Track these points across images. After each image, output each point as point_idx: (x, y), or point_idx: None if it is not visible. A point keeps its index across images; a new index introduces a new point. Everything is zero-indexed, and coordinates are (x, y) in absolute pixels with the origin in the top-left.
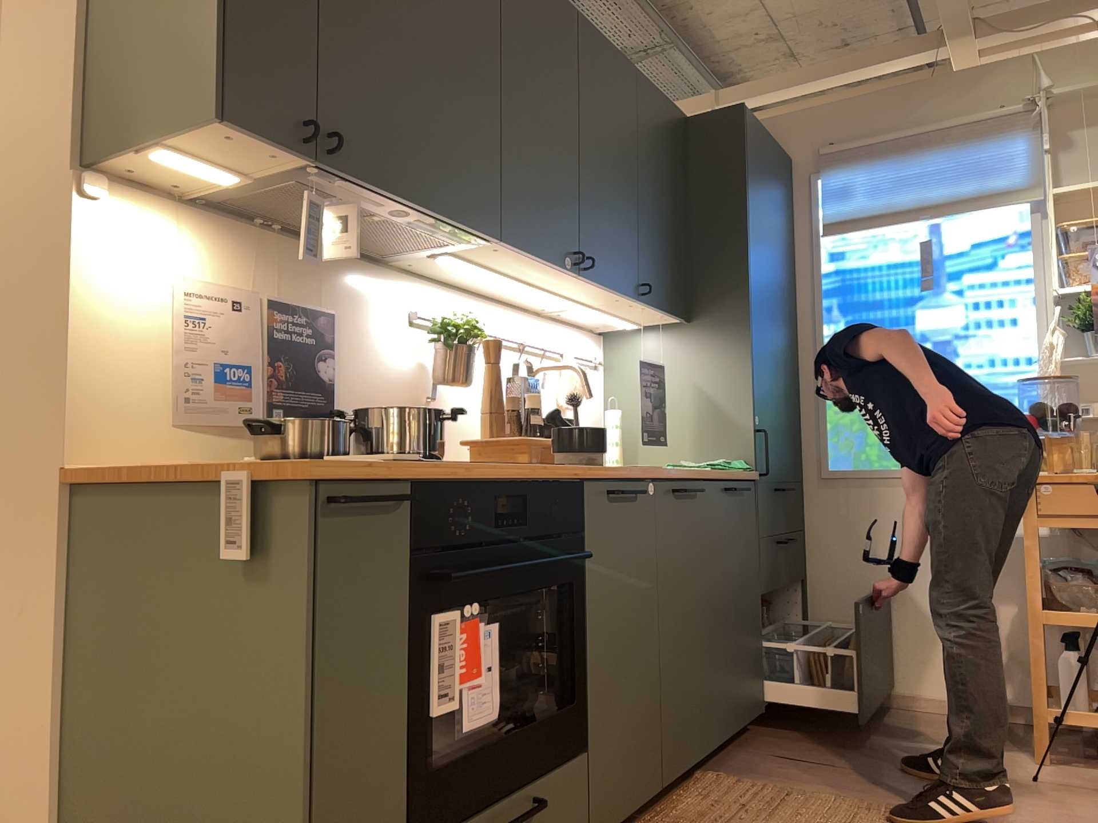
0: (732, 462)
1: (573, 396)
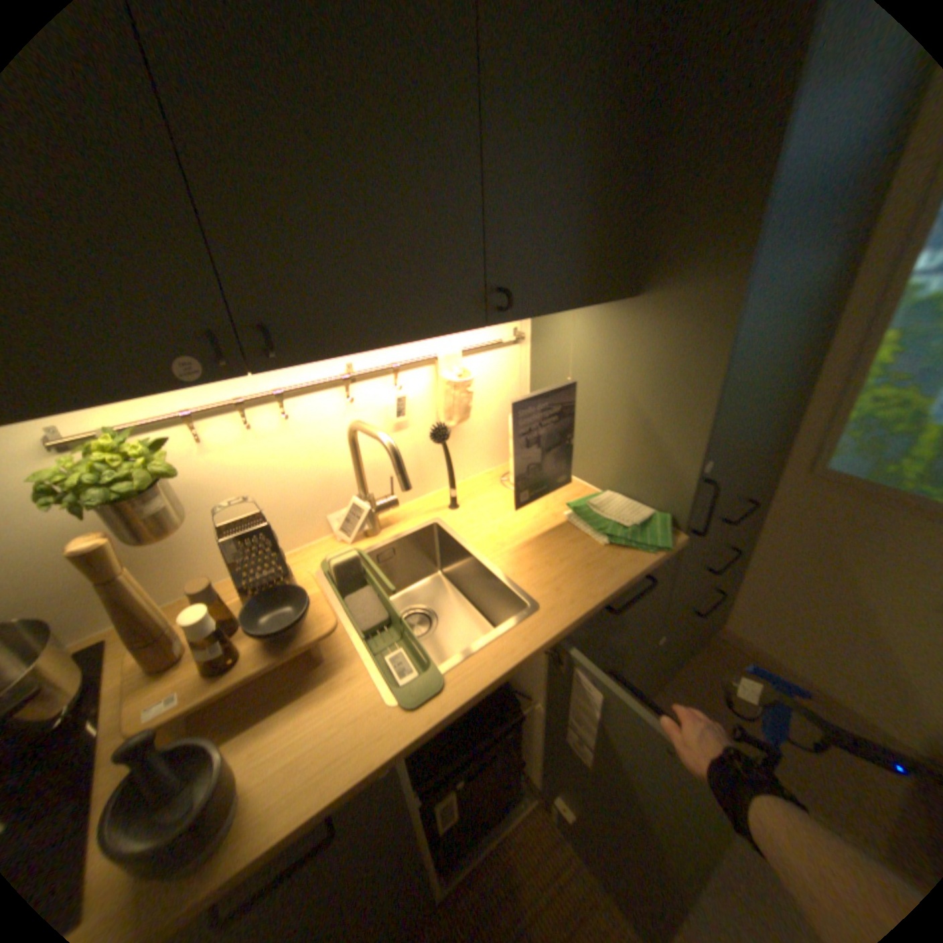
0: (650, 518)
1: (441, 424)
